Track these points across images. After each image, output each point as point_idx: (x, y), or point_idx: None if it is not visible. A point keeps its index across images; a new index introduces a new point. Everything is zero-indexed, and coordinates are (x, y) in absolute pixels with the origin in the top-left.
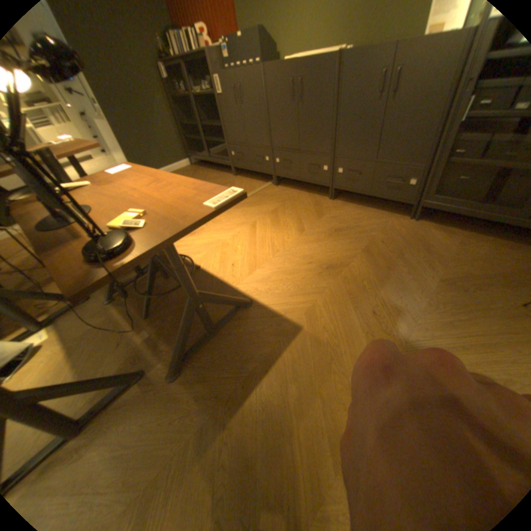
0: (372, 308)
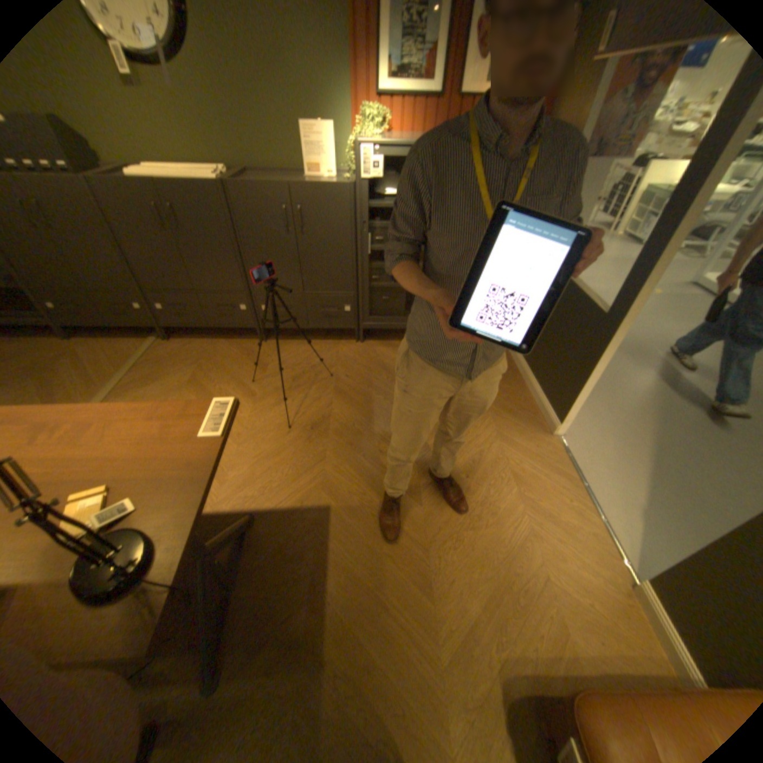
0: (377, 447)
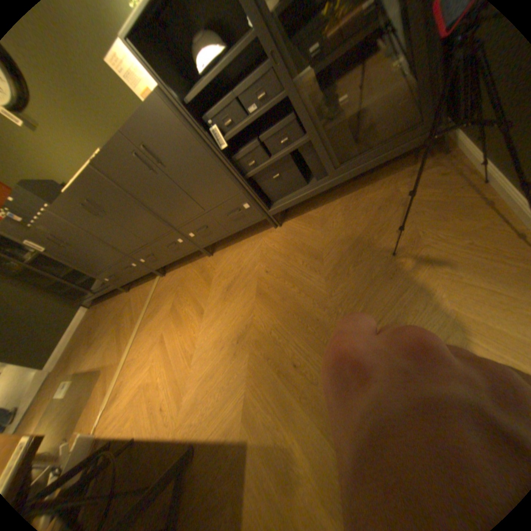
0: (291, 361)
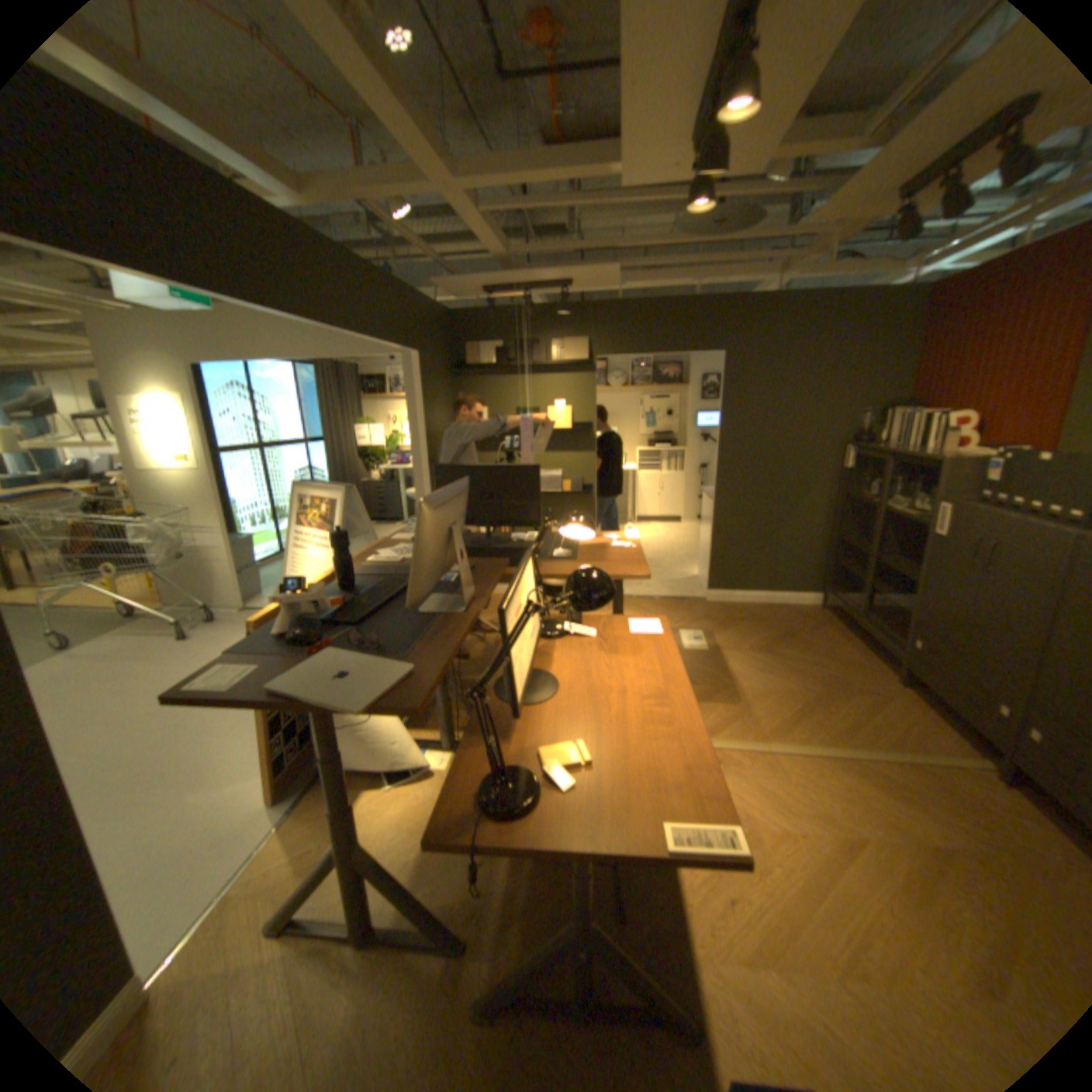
0: None
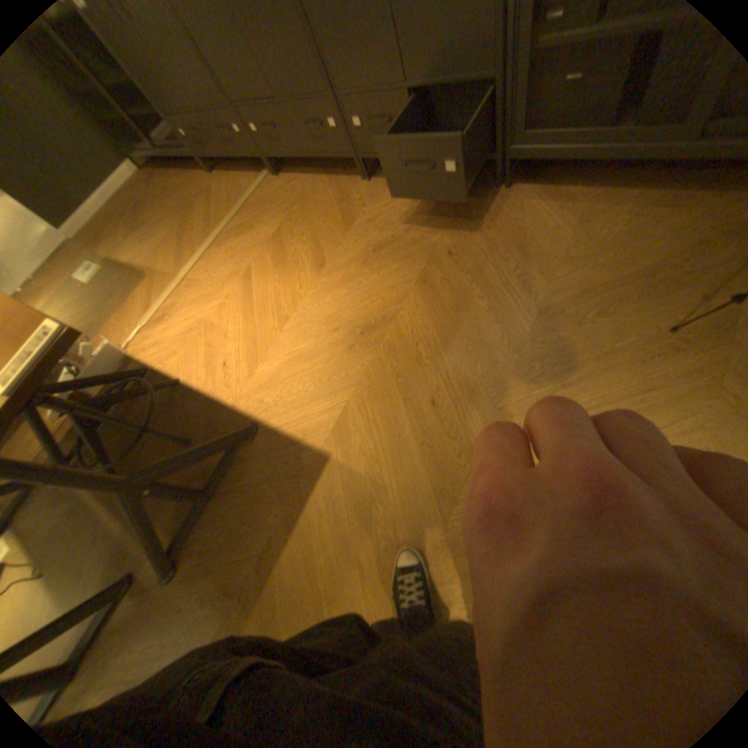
0: (430, 395)
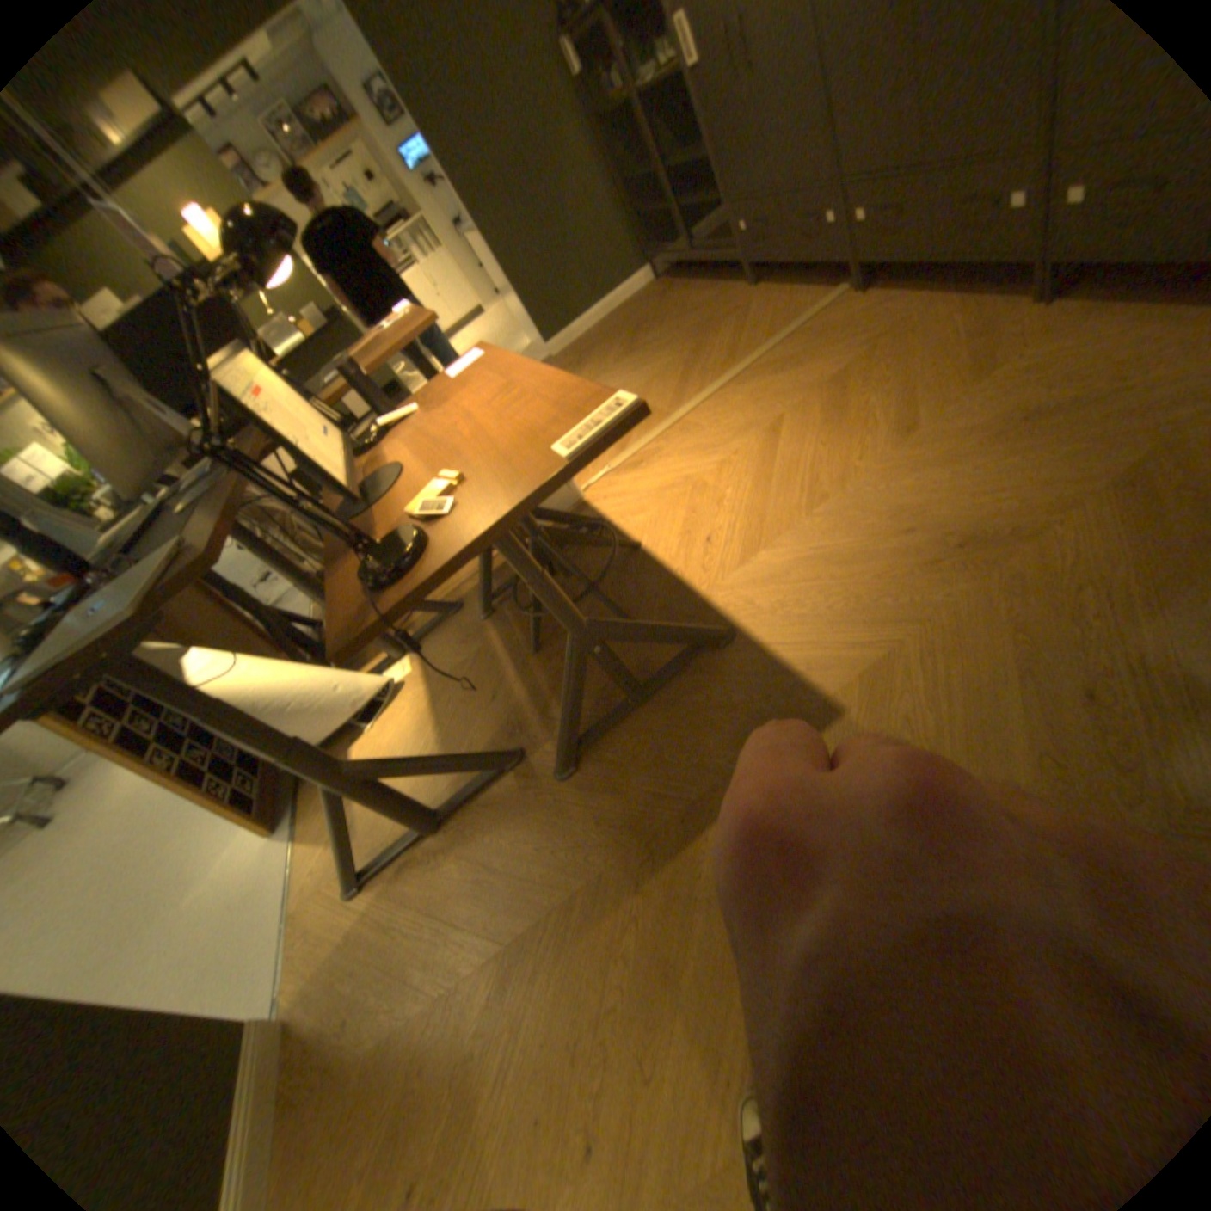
0: (1087, 681)
